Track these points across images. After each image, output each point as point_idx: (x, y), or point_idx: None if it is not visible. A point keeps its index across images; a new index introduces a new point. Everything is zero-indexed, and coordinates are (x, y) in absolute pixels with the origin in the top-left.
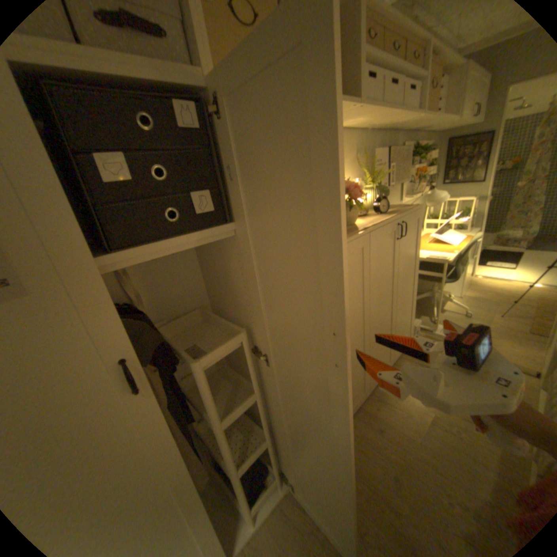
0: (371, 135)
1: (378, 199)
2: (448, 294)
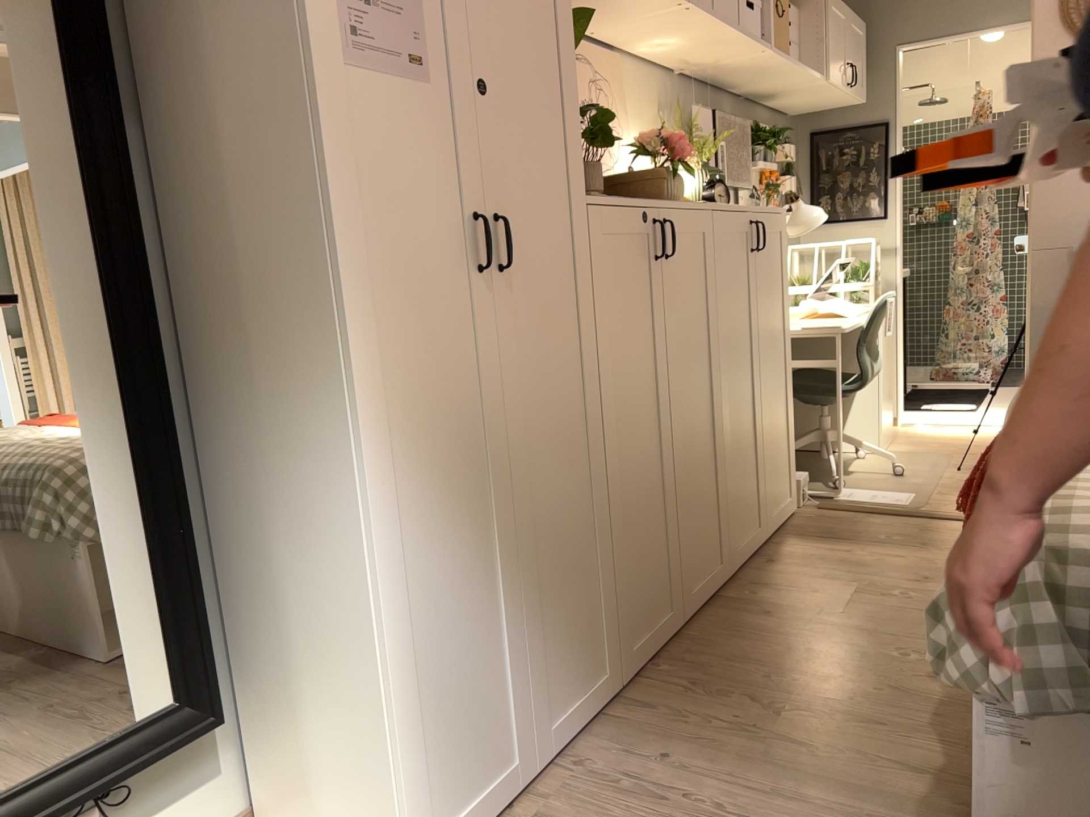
0: (678, 82)
1: (708, 178)
2: (850, 439)
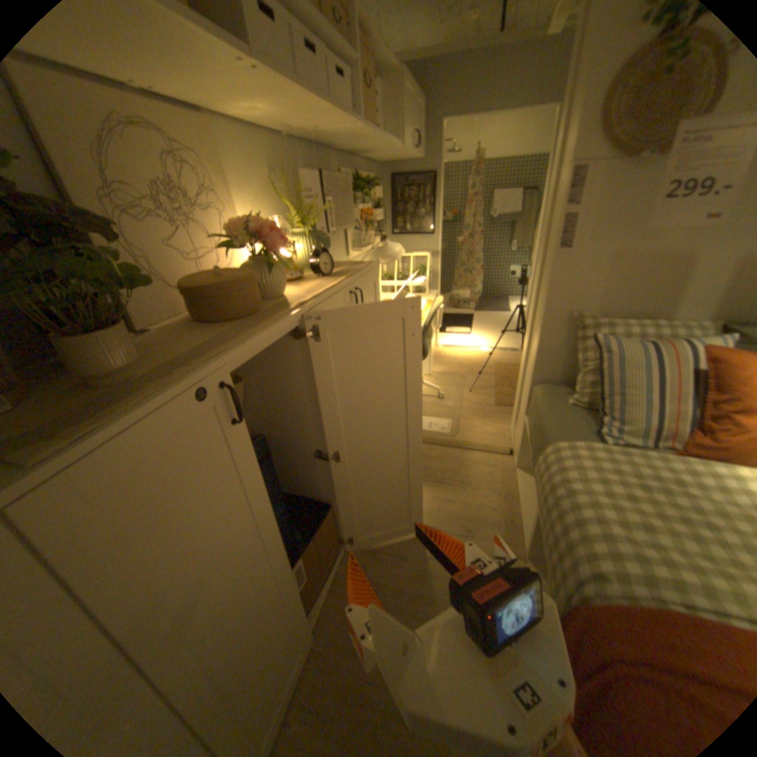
0: (290, 145)
1: (316, 252)
2: None
